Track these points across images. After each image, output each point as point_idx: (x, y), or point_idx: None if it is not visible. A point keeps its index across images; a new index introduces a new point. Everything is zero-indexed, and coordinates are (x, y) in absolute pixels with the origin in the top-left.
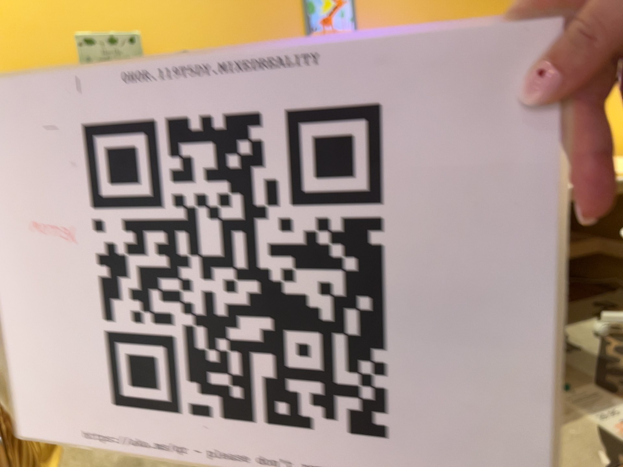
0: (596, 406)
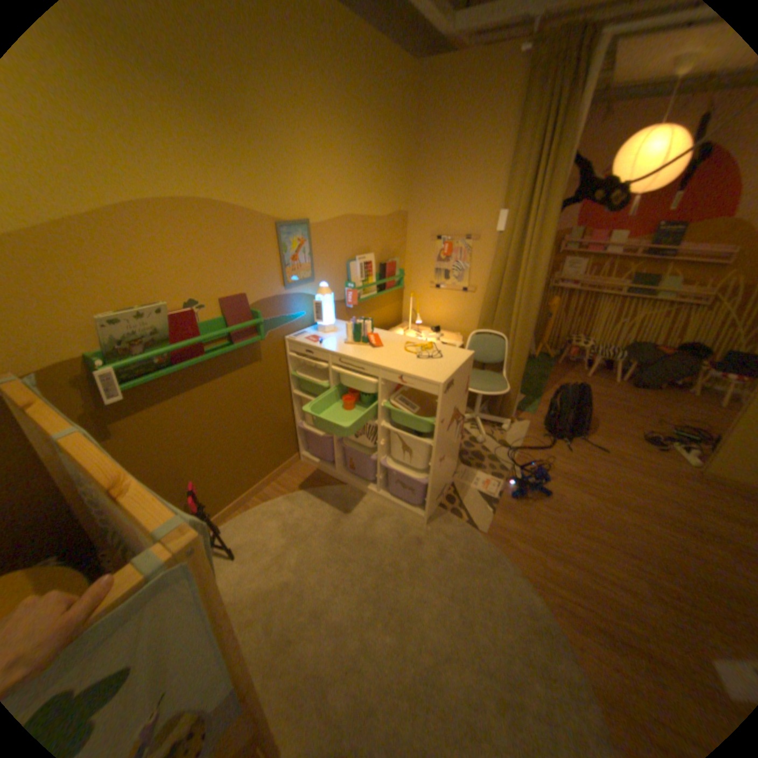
0: (467, 476)
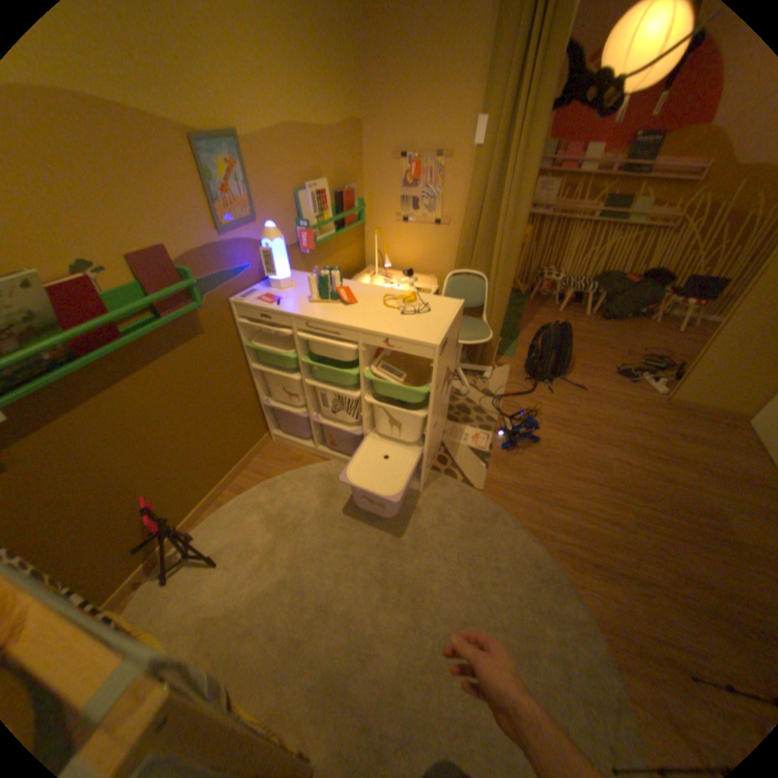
0: (455, 433)
